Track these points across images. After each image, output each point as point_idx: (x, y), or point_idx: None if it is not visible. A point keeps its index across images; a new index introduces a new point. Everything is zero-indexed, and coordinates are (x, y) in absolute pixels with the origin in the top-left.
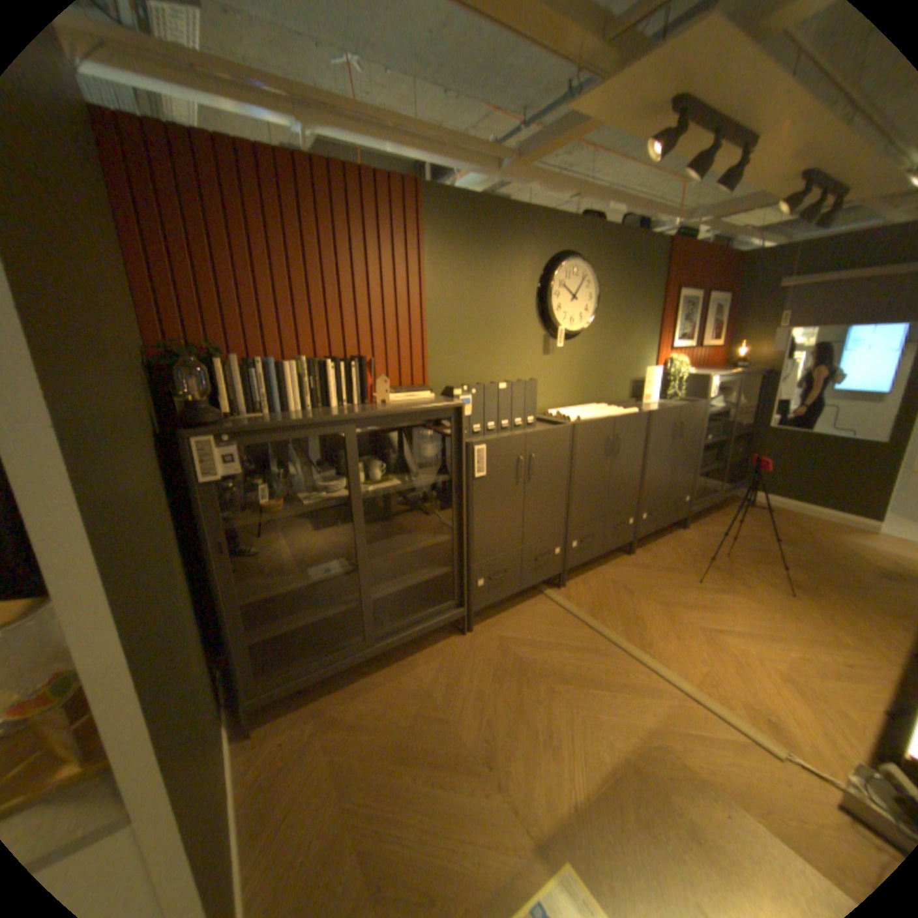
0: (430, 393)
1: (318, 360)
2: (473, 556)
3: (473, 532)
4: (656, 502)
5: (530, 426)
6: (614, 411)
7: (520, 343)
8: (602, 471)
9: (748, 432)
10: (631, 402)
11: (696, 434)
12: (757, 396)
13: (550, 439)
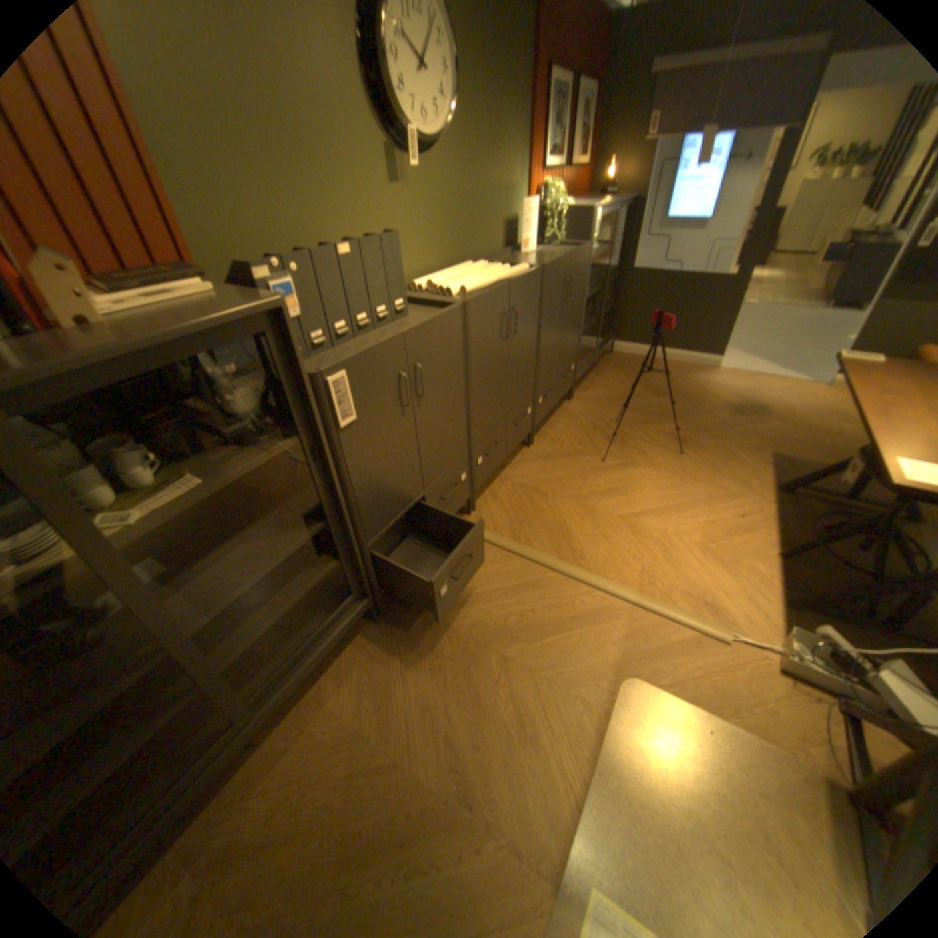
0: (202, 279)
1: None
2: (365, 535)
3: (358, 505)
4: (549, 381)
5: (401, 314)
6: (502, 272)
7: (351, 161)
8: (500, 362)
9: (615, 277)
10: (507, 253)
11: (581, 289)
12: (622, 231)
13: (438, 334)
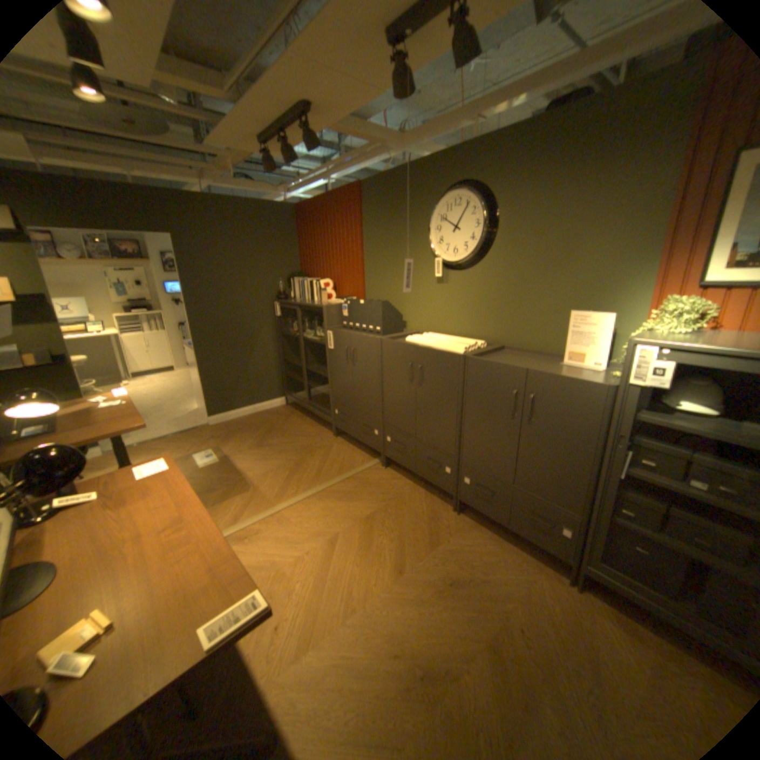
0: (343, 300)
1: (314, 280)
2: (332, 393)
3: (331, 379)
4: (486, 479)
5: (378, 334)
6: (443, 345)
7: (418, 273)
8: (407, 392)
9: None
10: (557, 356)
11: (578, 433)
12: None
13: (364, 343)
